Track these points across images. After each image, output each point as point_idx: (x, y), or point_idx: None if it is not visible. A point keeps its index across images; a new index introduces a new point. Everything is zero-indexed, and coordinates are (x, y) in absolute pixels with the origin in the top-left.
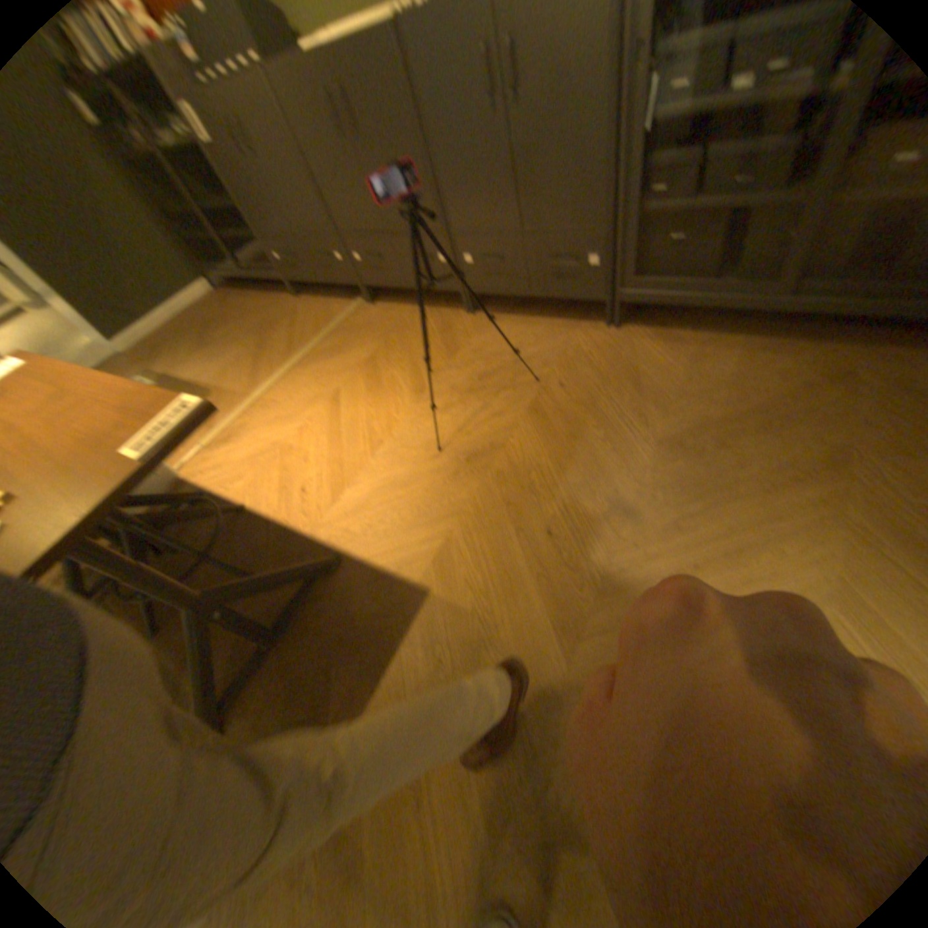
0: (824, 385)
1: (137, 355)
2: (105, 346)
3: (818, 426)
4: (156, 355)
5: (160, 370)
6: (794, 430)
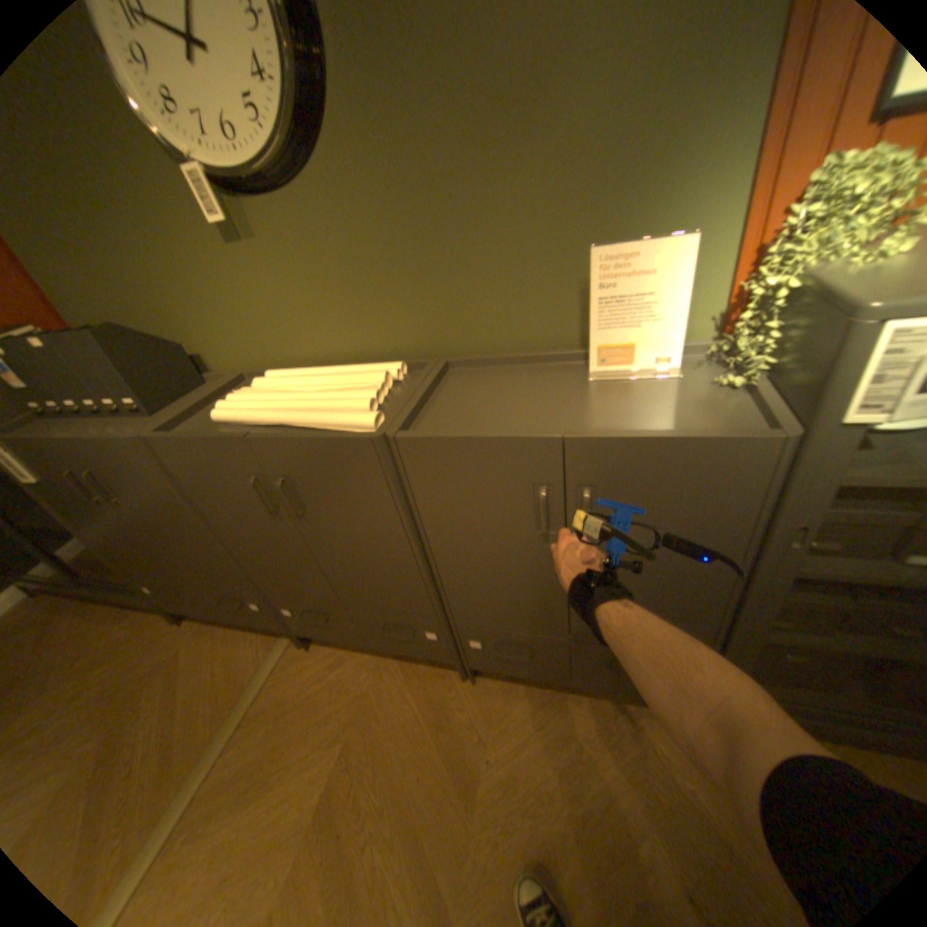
0: None
1: None
2: None
3: None
4: None
5: None
6: None
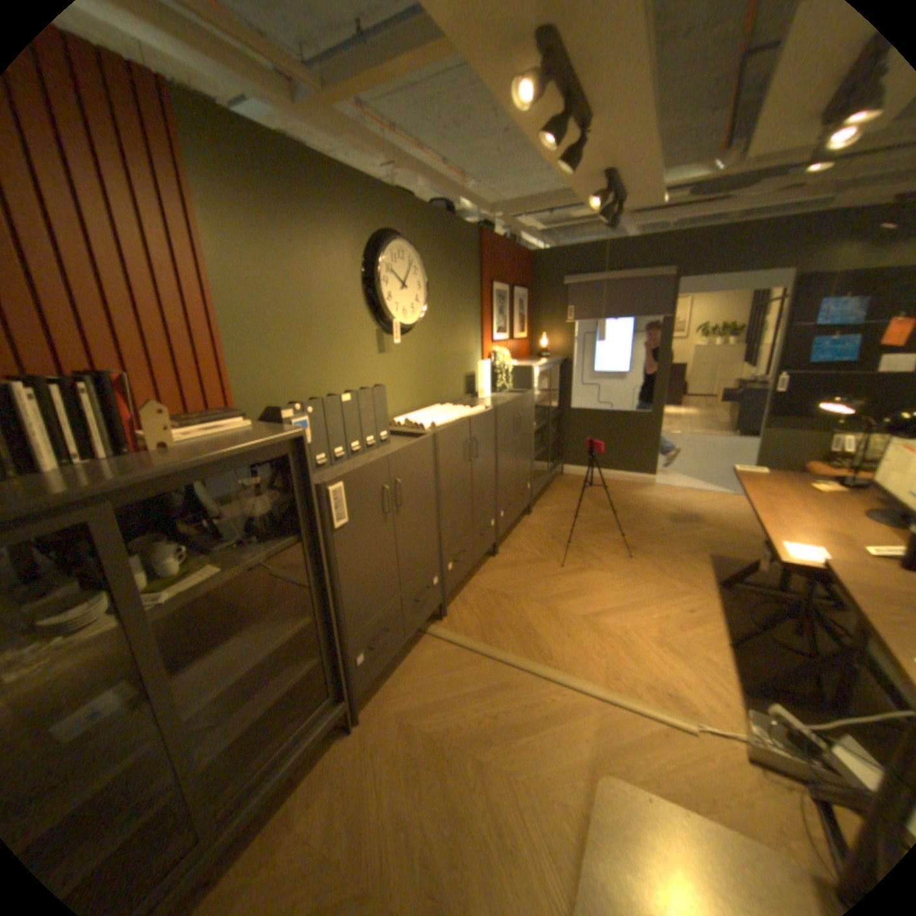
0: (573, 489)
1: None
2: None
3: (593, 492)
4: None
5: None
6: (595, 495)
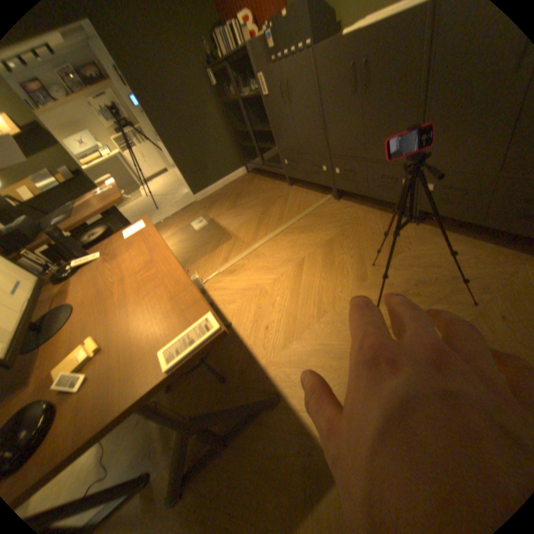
0: None
1: (205, 206)
2: (193, 198)
3: None
4: (212, 208)
5: (212, 218)
6: None
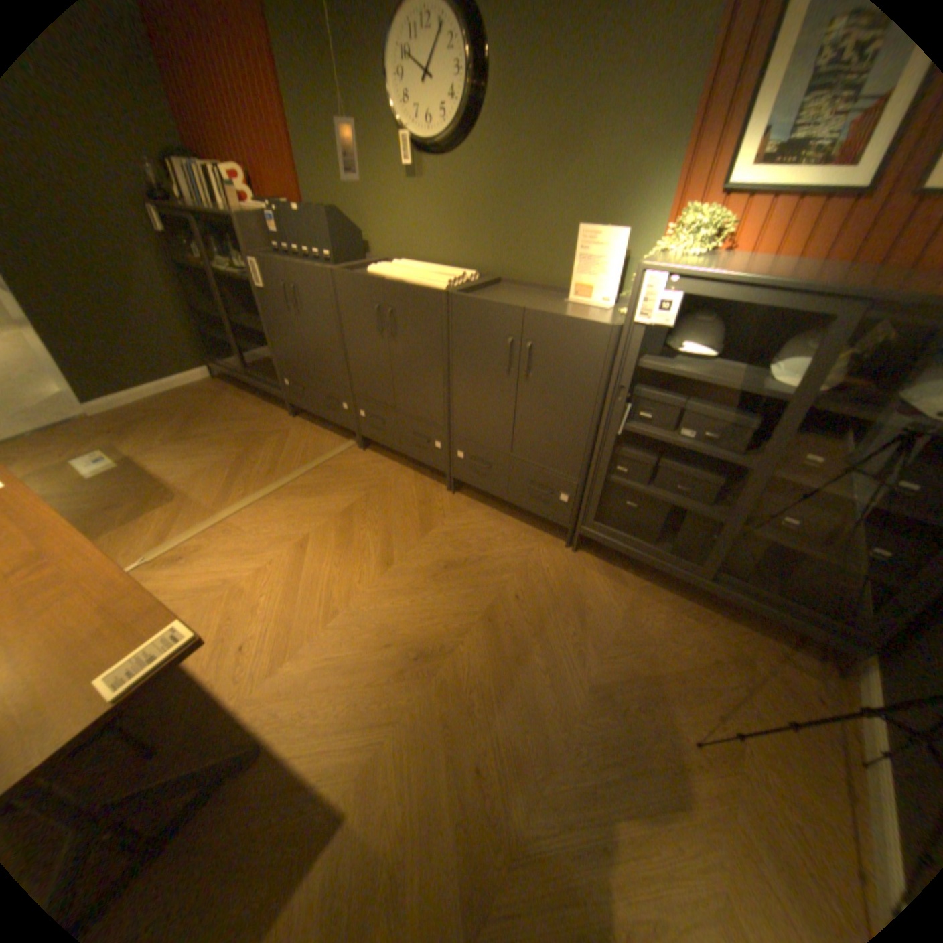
0: (727, 669)
1: (109, 429)
2: (76, 407)
3: (720, 713)
4: (129, 435)
5: (128, 455)
6: (701, 711)
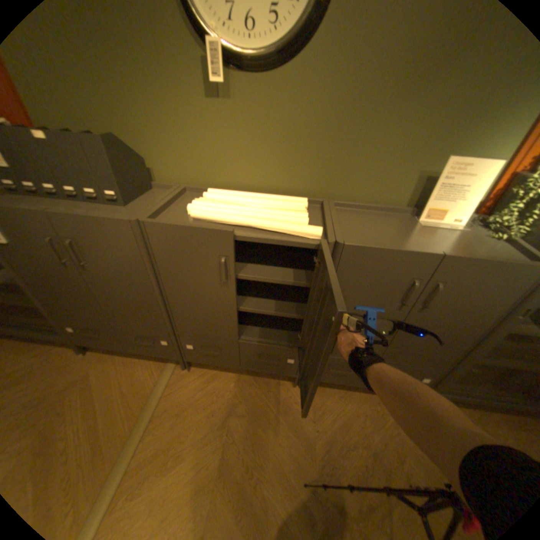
0: None
1: None
2: None
3: None
4: None
5: None
6: None
